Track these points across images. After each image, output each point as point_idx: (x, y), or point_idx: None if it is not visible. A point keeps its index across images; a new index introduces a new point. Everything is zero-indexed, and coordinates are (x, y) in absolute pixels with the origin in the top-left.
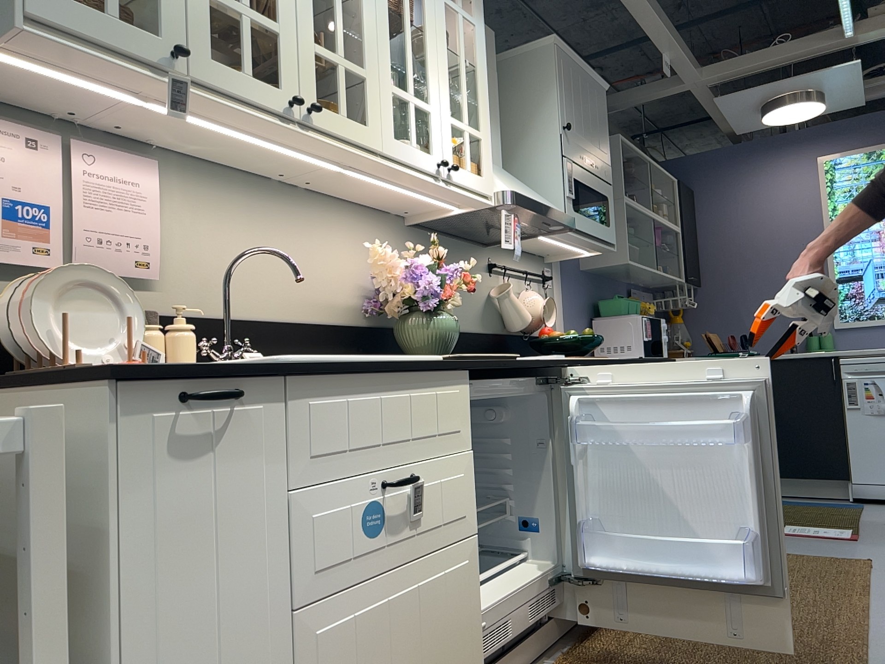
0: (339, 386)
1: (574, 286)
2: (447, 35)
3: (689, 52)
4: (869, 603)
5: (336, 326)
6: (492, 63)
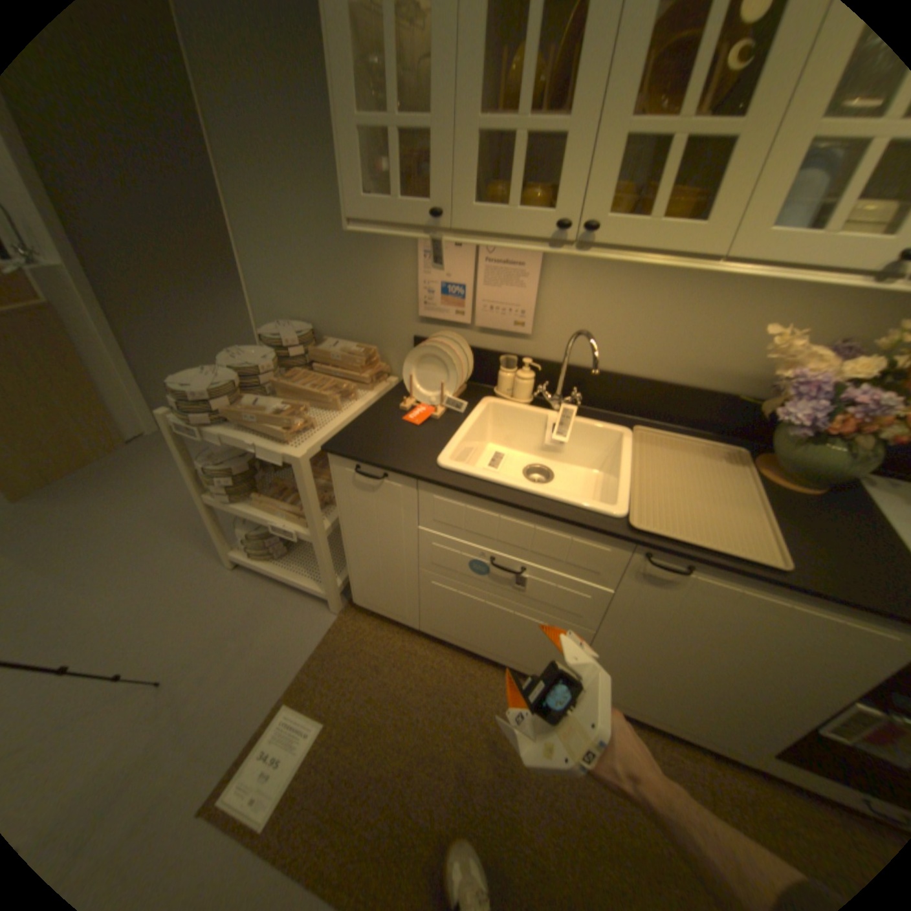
0: (462, 497)
1: None
2: None
3: None
4: None
5: (714, 392)
6: None
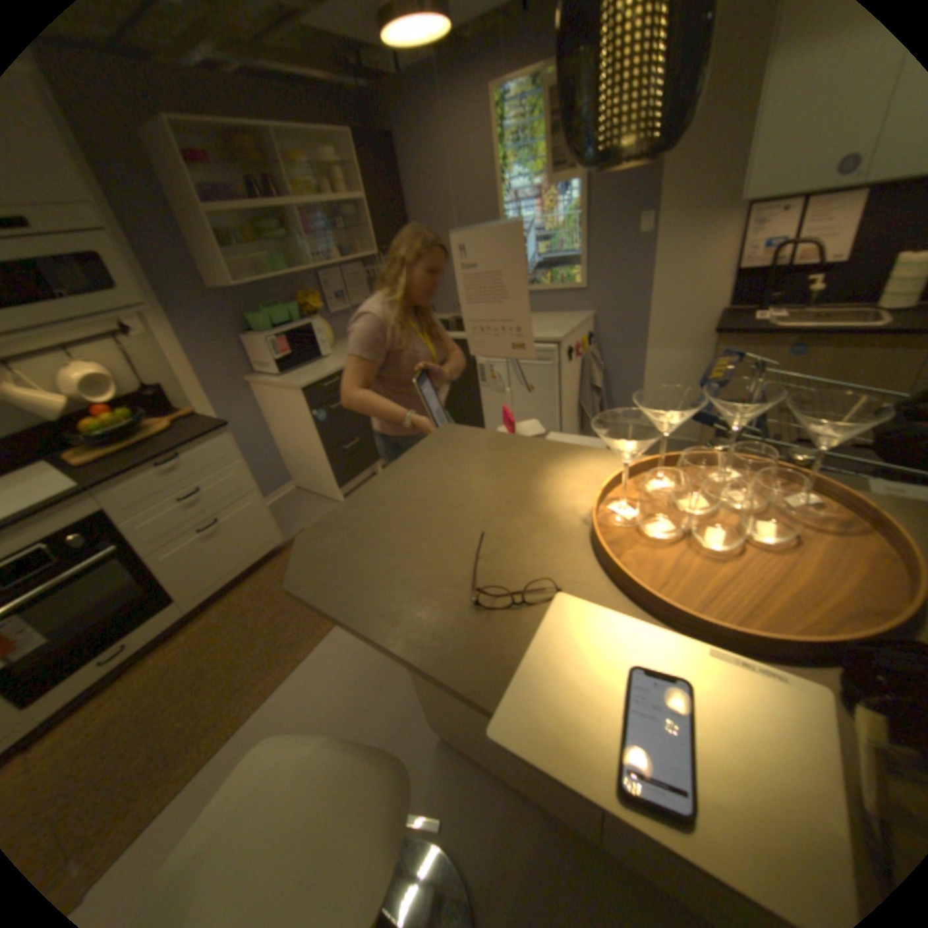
0: None
1: (190, 313)
2: None
3: None
4: (308, 652)
5: None
6: None
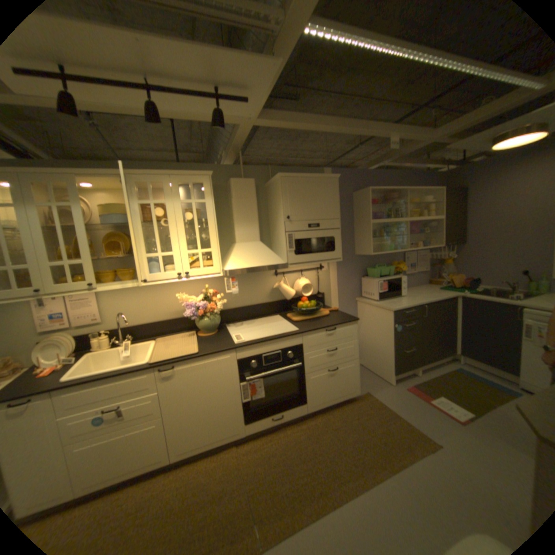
0: (77, 389)
1: (346, 264)
2: (183, 217)
3: (415, 127)
4: (385, 481)
5: (179, 318)
6: (250, 195)
